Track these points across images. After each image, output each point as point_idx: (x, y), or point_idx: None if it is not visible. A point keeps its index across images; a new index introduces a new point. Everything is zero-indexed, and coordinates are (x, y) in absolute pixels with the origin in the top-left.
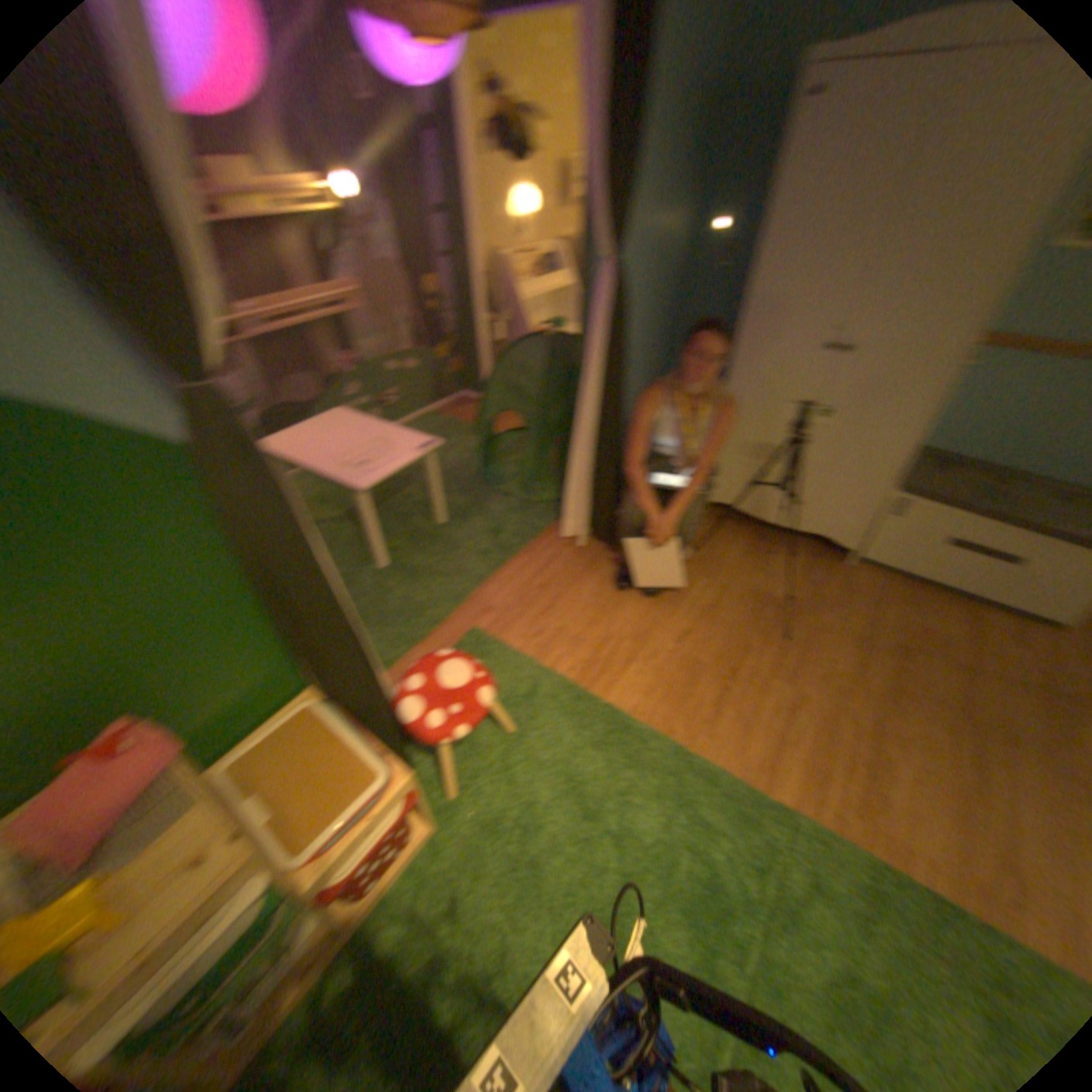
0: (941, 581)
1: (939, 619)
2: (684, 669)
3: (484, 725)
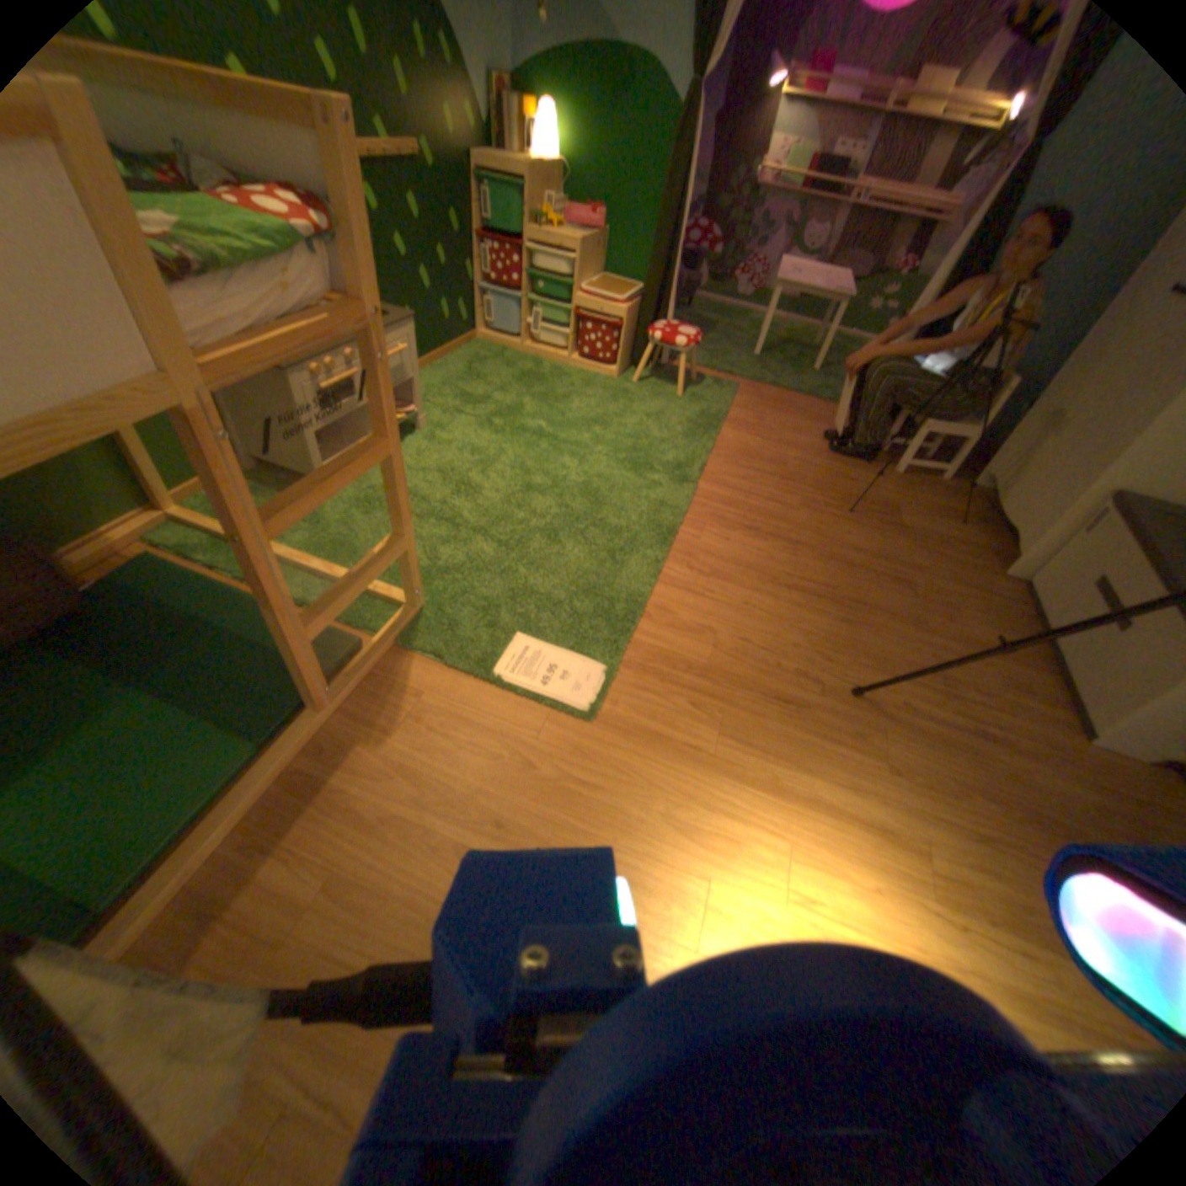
0: (1045, 628)
1: (979, 627)
2: (767, 459)
3: (669, 388)
